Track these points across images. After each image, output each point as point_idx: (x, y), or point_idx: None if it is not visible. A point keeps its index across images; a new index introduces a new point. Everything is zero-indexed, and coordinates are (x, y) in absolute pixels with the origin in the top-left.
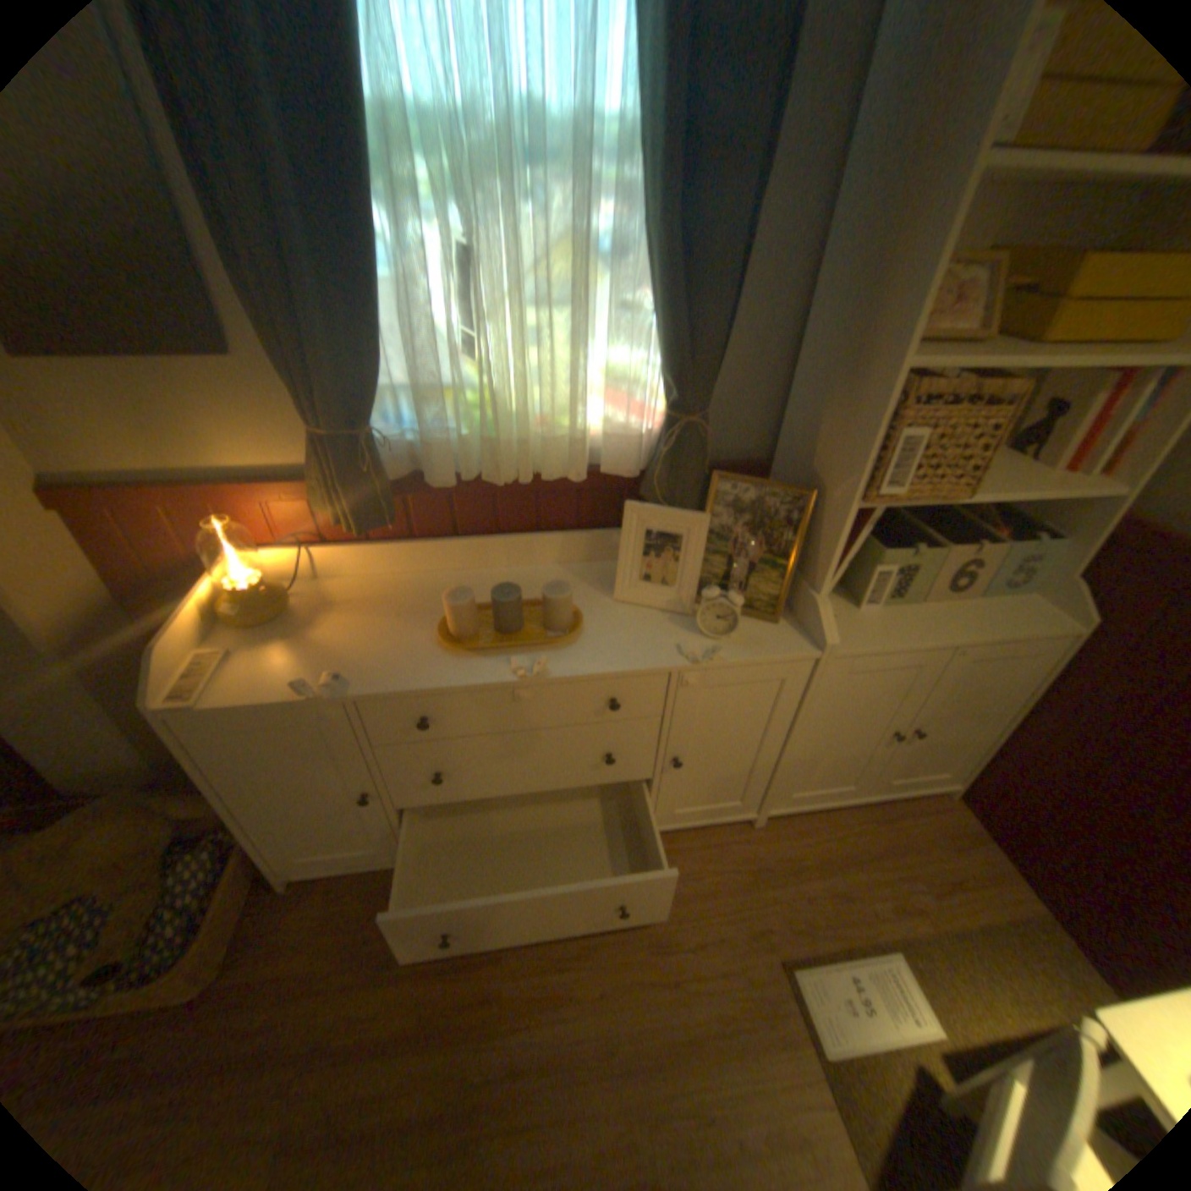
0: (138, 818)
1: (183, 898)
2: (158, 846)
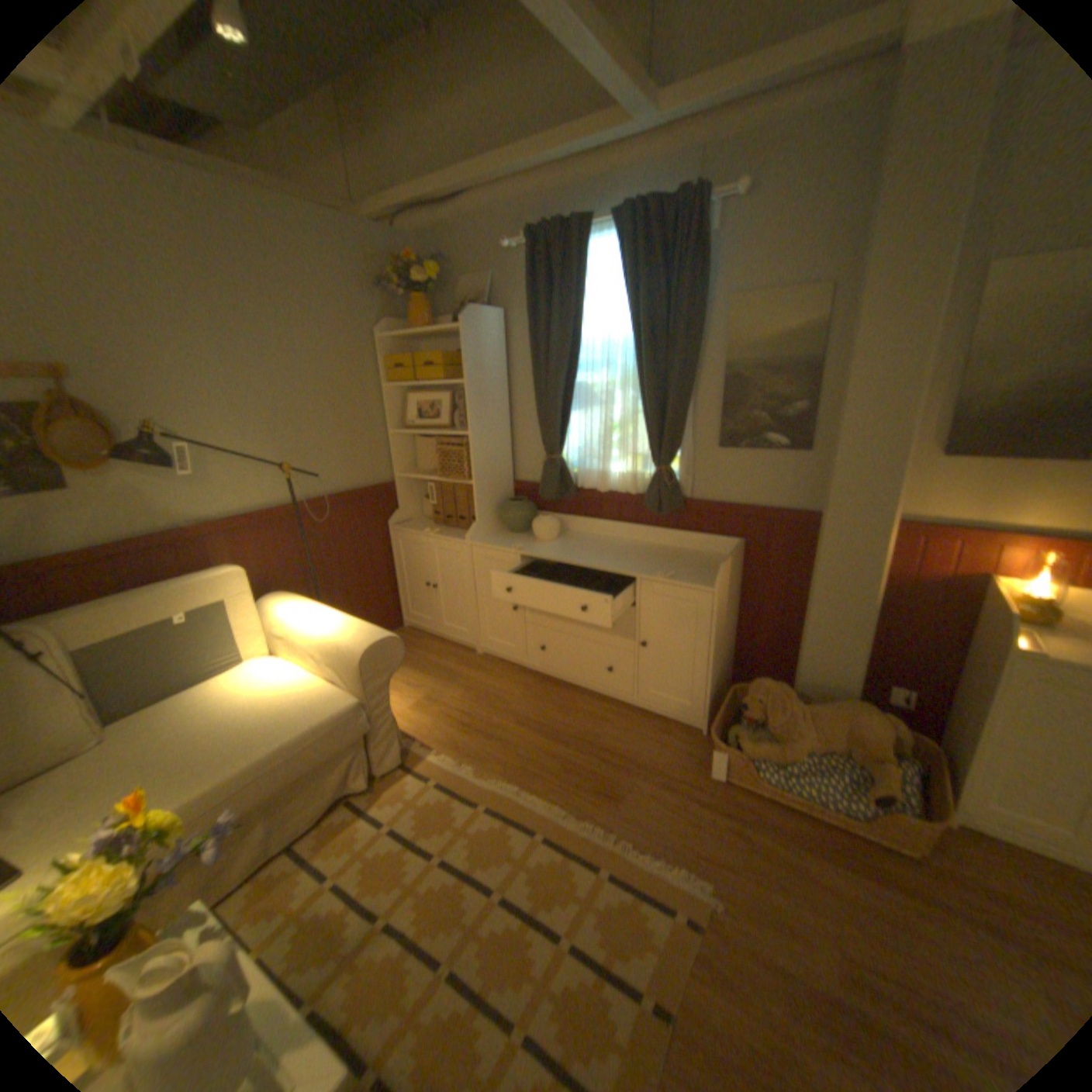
0: (886, 722)
1: (910, 788)
2: (893, 746)
